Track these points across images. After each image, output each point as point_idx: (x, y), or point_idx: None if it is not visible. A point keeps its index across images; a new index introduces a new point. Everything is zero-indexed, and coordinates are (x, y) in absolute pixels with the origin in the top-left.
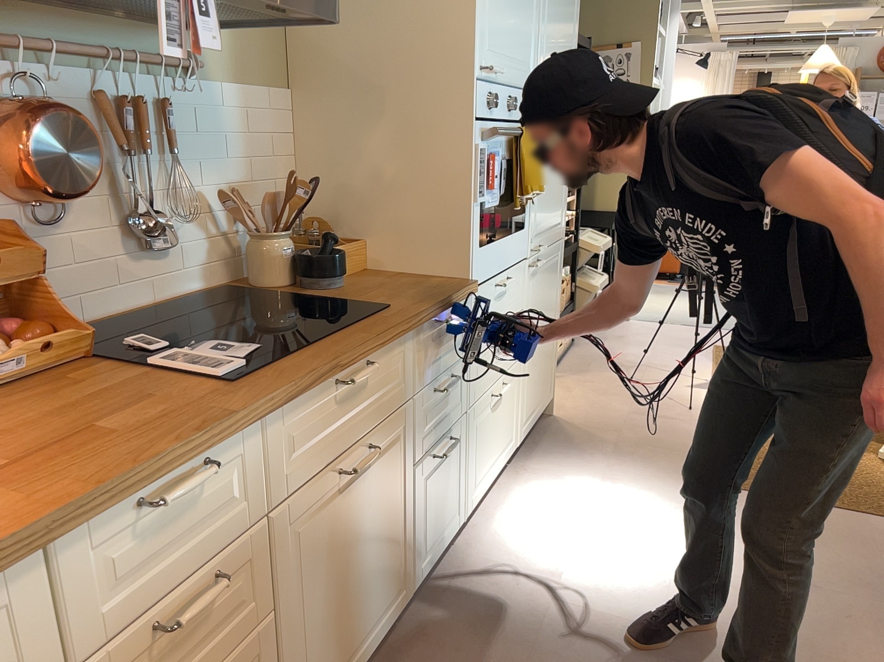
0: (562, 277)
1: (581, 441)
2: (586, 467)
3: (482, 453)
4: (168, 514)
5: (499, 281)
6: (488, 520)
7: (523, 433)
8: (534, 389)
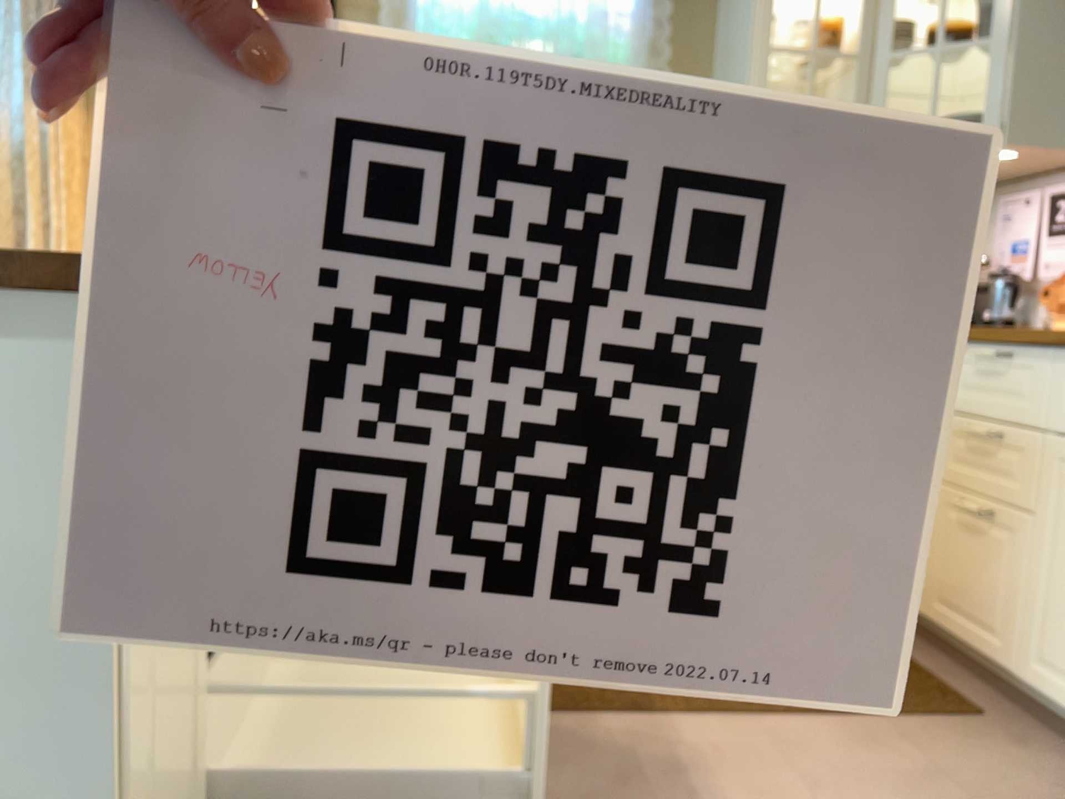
0: None
1: None
2: None
3: None
4: (992, 372)
5: None
6: None
7: None
8: None
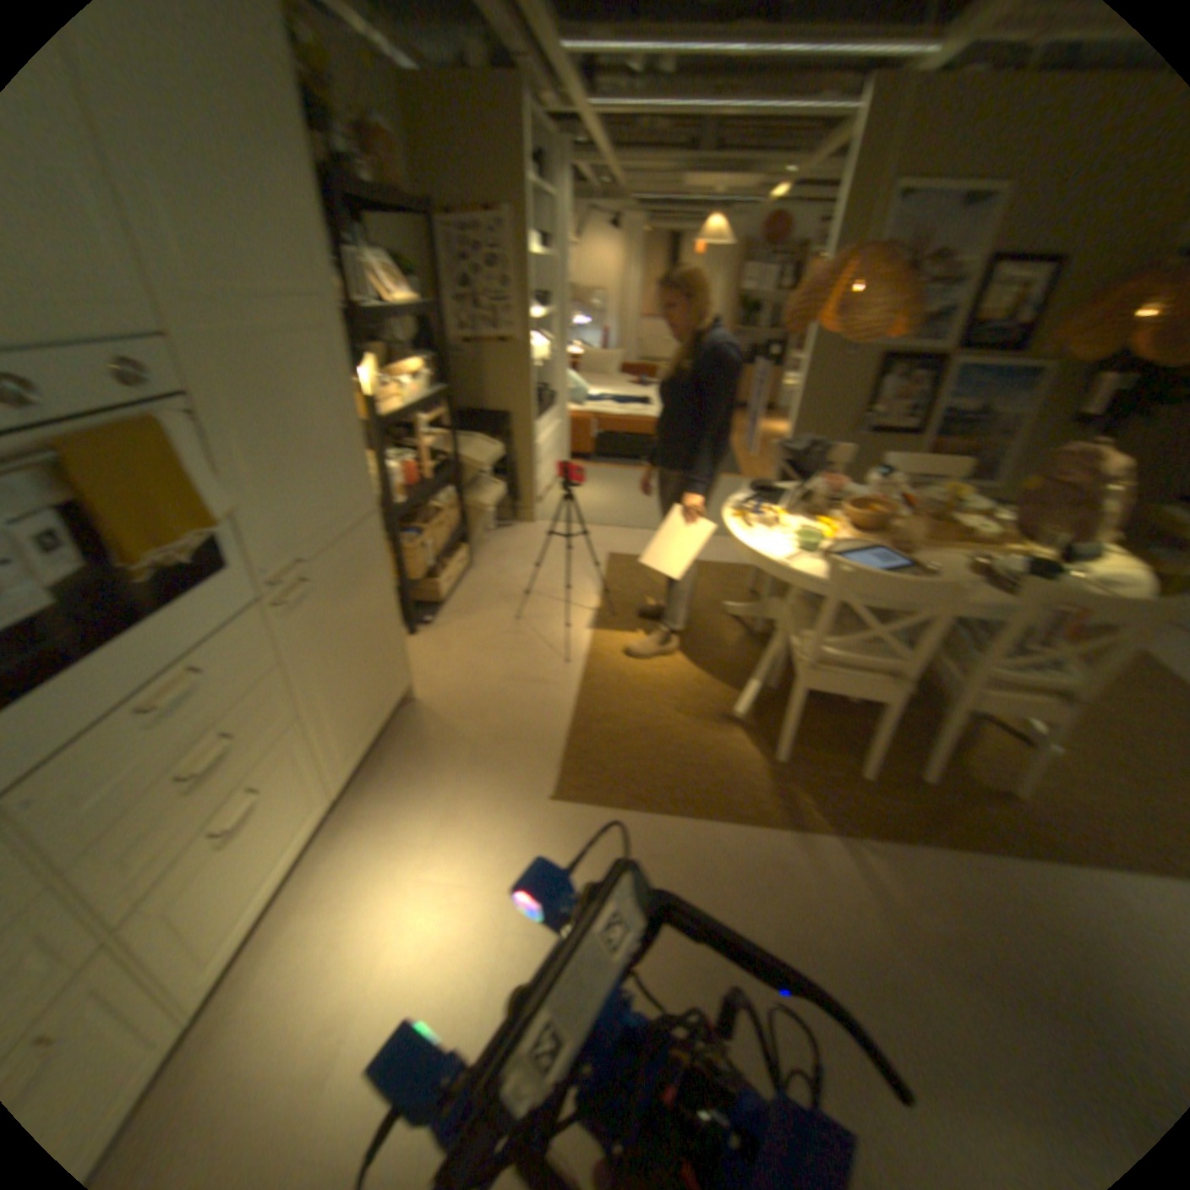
0: (383, 557)
1: (433, 746)
2: (425, 803)
3: (204, 917)
4: None
5: (138, 702)
6: (256, 965)
7: (337, 781)
8: (351, 718)
